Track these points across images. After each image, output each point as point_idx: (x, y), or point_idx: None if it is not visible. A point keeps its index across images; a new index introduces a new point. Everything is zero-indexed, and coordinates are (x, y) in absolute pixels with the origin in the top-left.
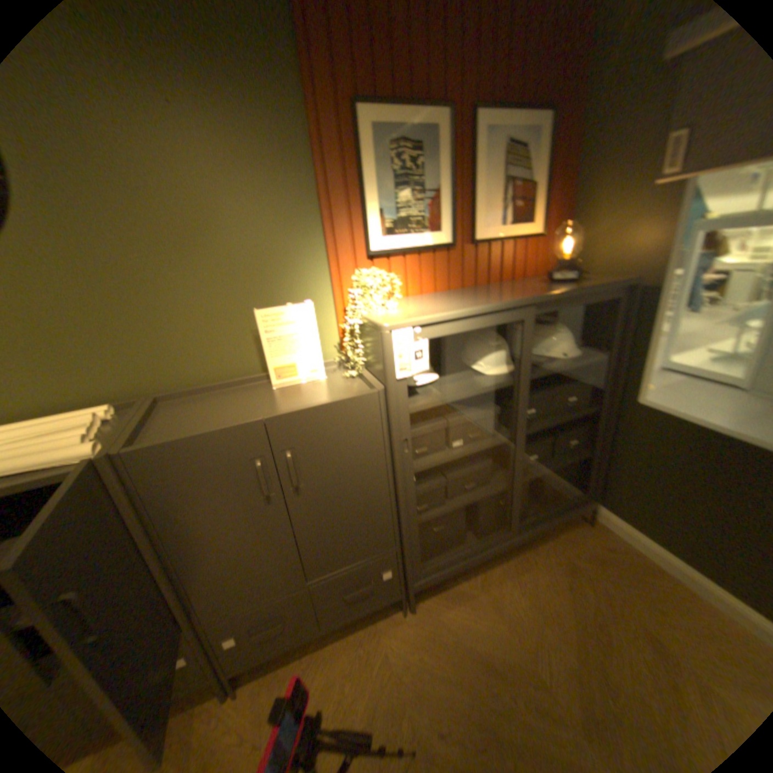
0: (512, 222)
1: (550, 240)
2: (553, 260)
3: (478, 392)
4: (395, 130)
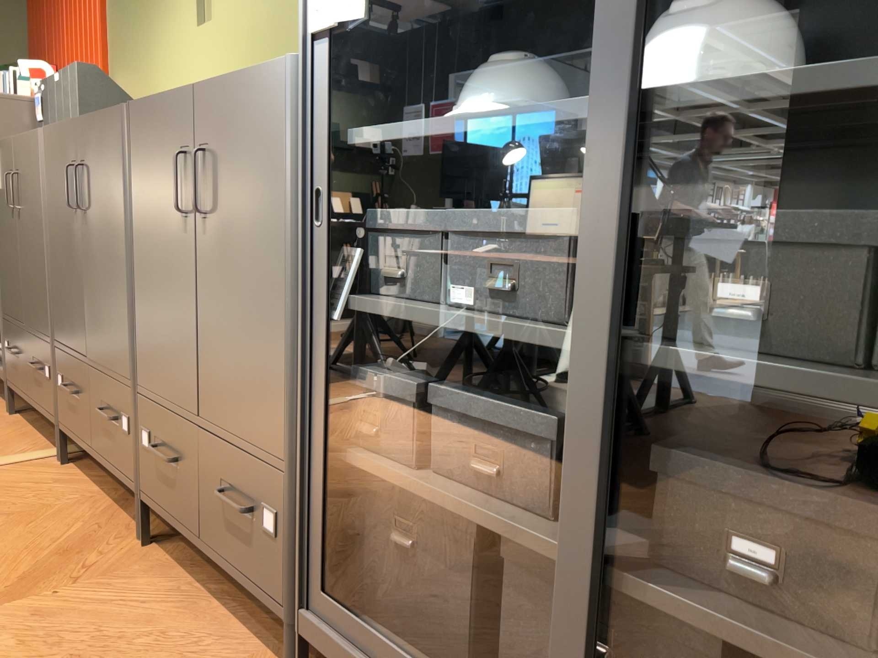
0: None
1: None
2: None
3: (502, 125)
4: None
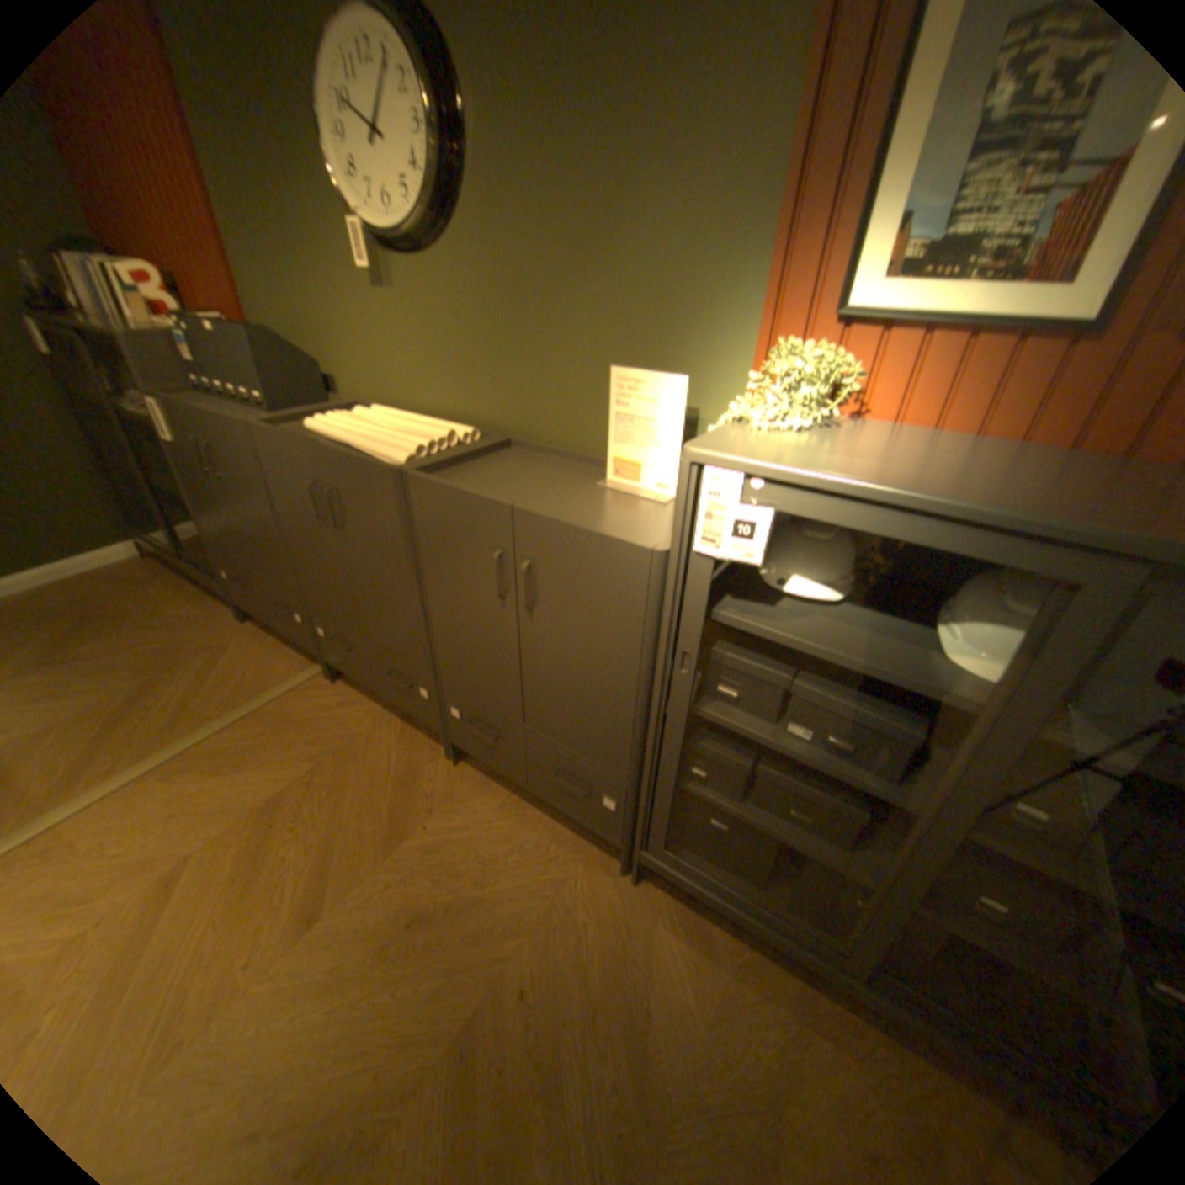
0: None
1: None
2: None
3: (869, 675)
4: None
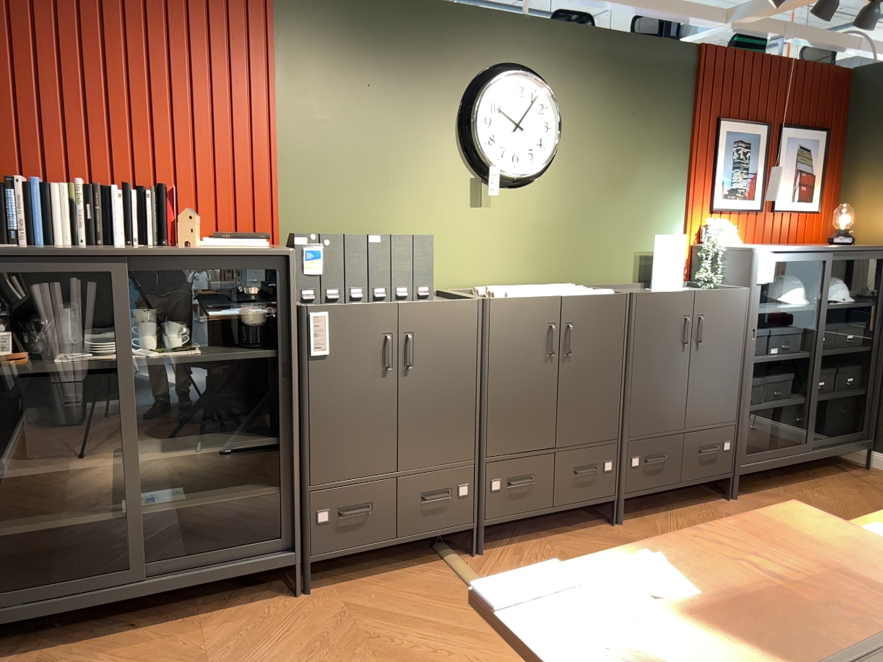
0: (798, 202)
1: (822, 219)
2: (824, 234)
3: (793, 311)
4: (738, 138)
